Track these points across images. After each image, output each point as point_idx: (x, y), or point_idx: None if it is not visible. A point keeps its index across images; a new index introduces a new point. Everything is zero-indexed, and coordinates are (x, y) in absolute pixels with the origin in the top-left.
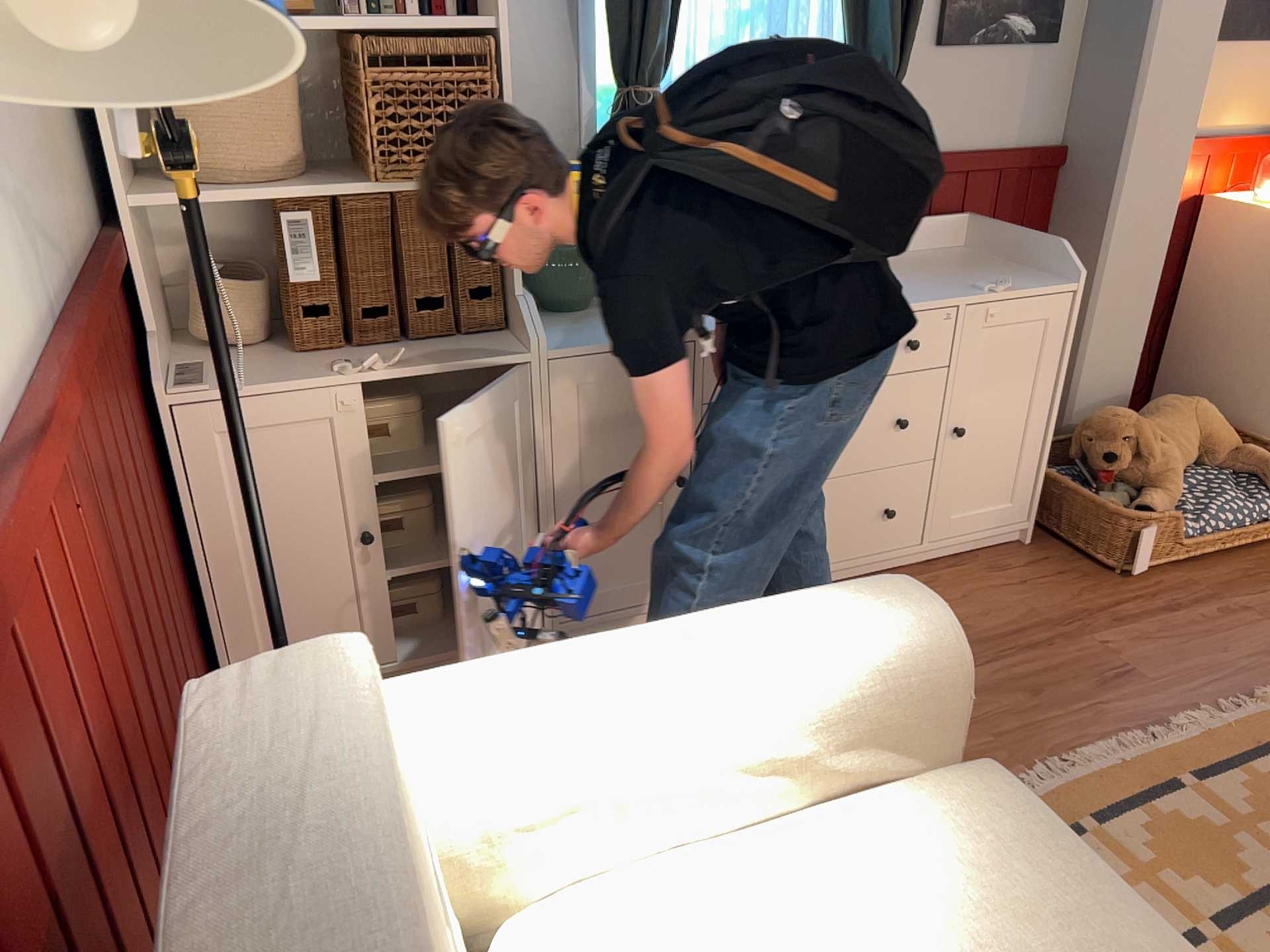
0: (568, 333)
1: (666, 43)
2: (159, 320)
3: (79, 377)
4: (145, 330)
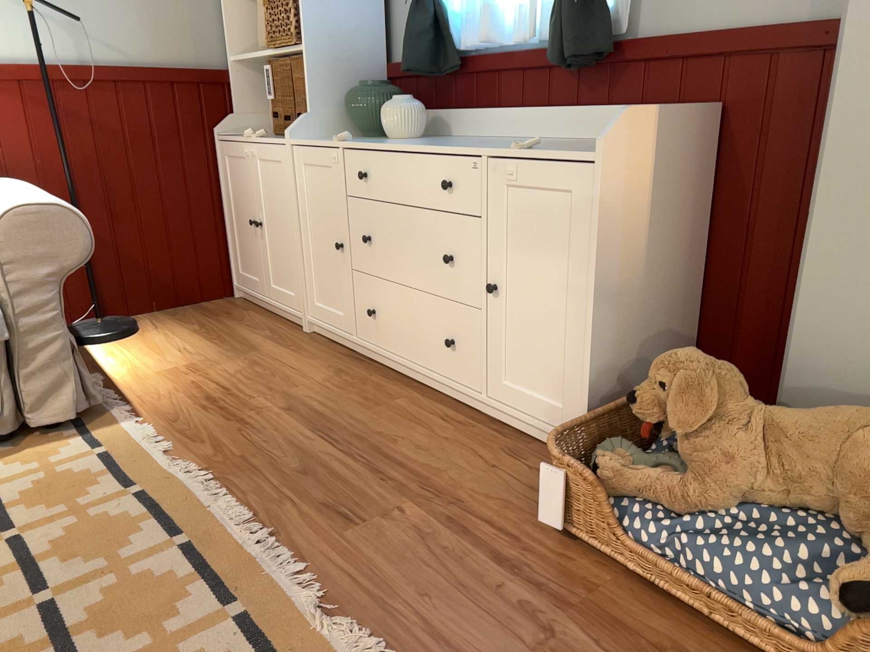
0: (323, 140)
1: None
2: (249, 114)
3: (98, 90)
4: (234, 114)
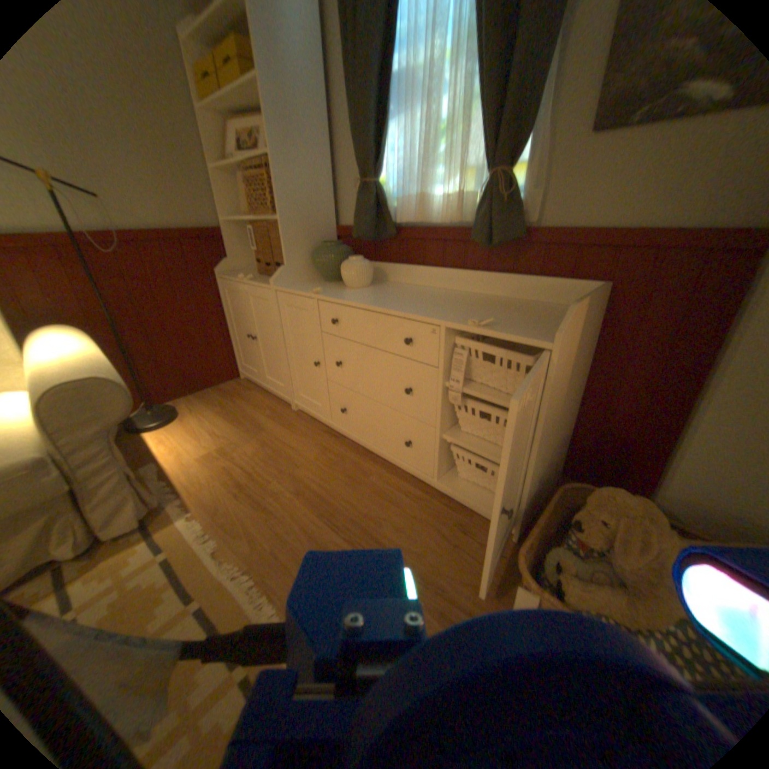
0: (299, 285)
1: (372, 153)
2: (238, 256)
3: (120, 246)
4: (228, 256)
